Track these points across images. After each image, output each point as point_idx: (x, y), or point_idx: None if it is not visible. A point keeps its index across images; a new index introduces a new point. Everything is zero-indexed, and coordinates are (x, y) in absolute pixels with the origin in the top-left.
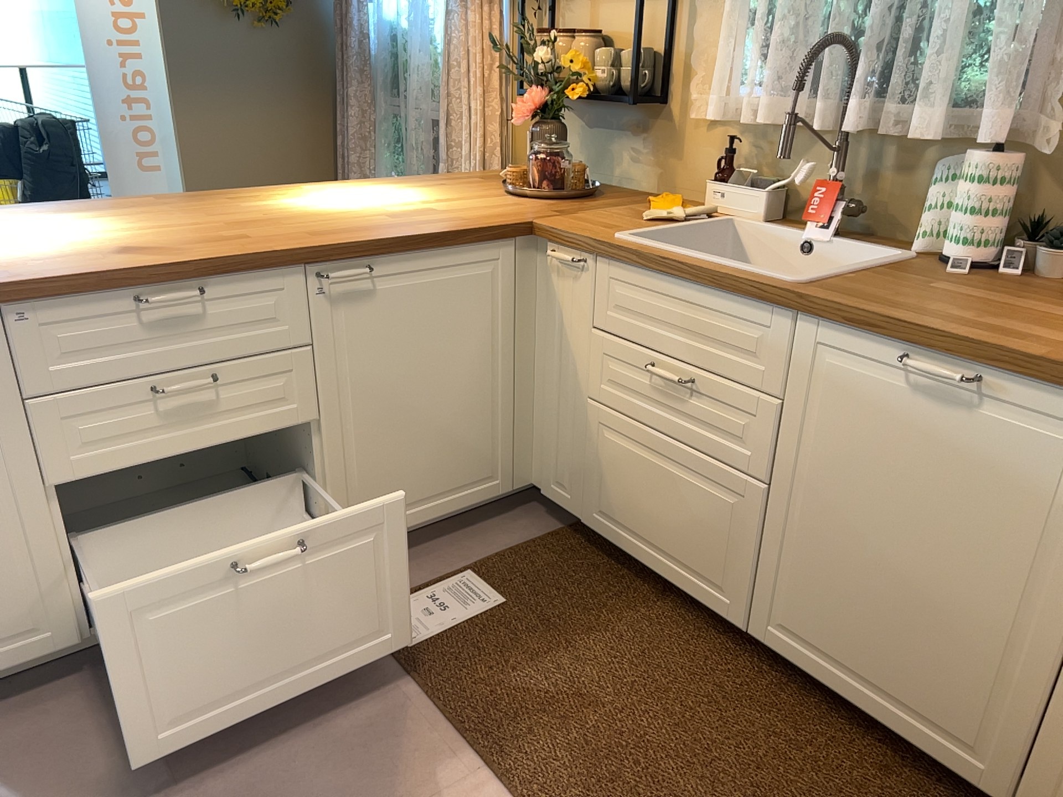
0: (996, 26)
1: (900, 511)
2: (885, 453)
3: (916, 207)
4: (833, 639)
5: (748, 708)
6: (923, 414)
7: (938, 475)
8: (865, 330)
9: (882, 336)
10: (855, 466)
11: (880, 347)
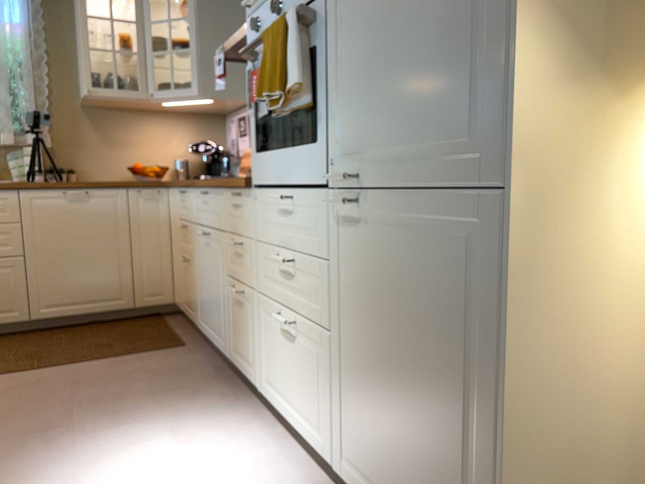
0: (21, 109)
1: (76, 240)
2: (65, 224)
3: (2, 169)
4: (66, 296)
5: (49, 337)
6: (73, 207)
7: (84, 223)
8: (47, 188)
9: (54, 188)
10: (56, 233)
11: (53, 192)
